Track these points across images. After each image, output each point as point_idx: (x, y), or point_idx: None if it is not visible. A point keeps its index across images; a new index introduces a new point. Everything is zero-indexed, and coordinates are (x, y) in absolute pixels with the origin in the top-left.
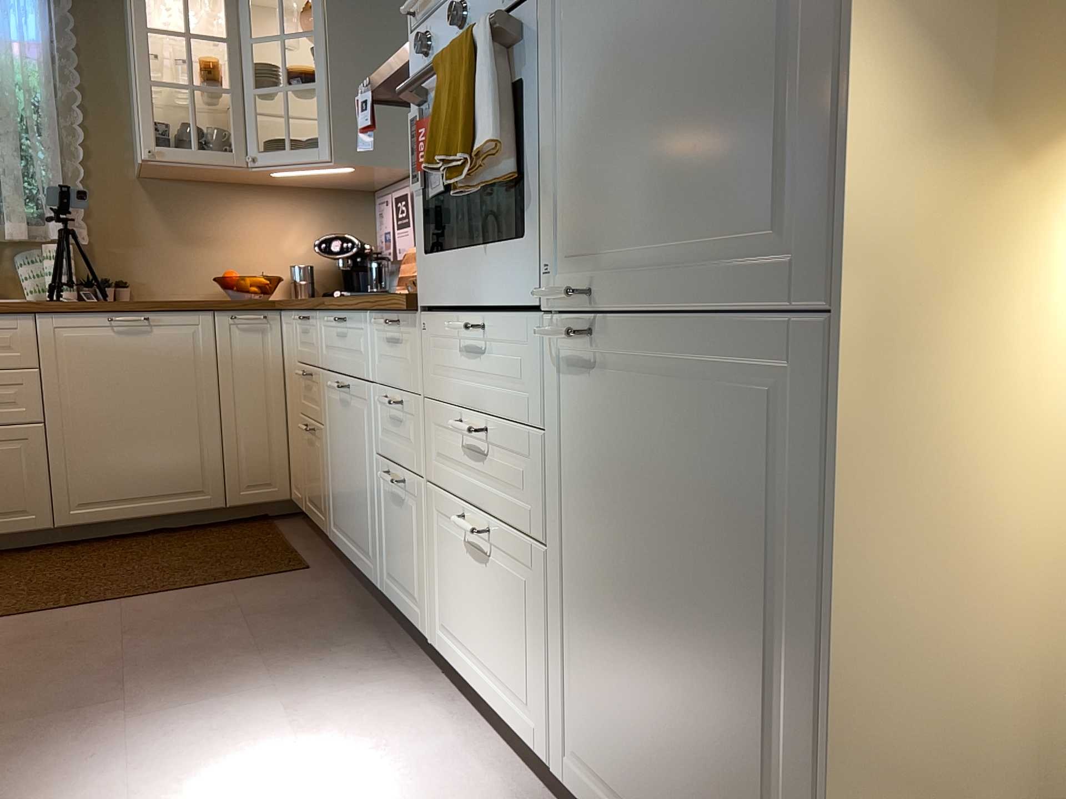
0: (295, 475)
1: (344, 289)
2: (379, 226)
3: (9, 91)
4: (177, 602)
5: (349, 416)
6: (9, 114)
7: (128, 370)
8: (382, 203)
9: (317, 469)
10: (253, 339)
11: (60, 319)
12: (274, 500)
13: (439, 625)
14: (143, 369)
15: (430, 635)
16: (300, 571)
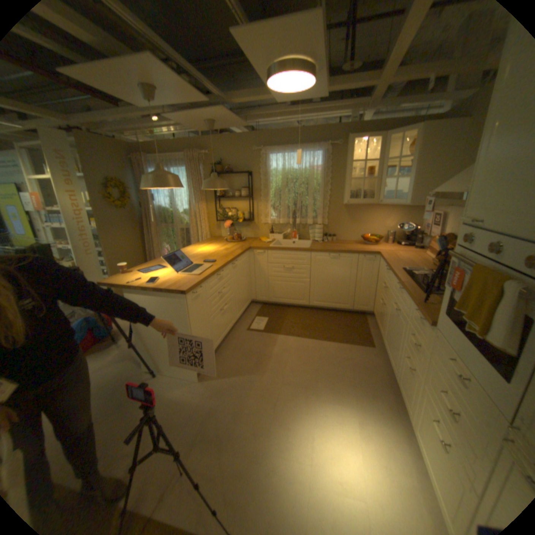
0: (376, 308)
1: (406, 243)
2: (426, 220)
3: (312, 182)
4: (335, 348)
5: (398, 319)
6: (311, 189)
7: (332, 269)
8: (429, 212)
9: (383, 317)
10: (370, 263)
11: (316, 253)
12: (368, 311)
13: (417, 429)
14: (336, 269)
15: (413, 425)
16: (371, 348)
